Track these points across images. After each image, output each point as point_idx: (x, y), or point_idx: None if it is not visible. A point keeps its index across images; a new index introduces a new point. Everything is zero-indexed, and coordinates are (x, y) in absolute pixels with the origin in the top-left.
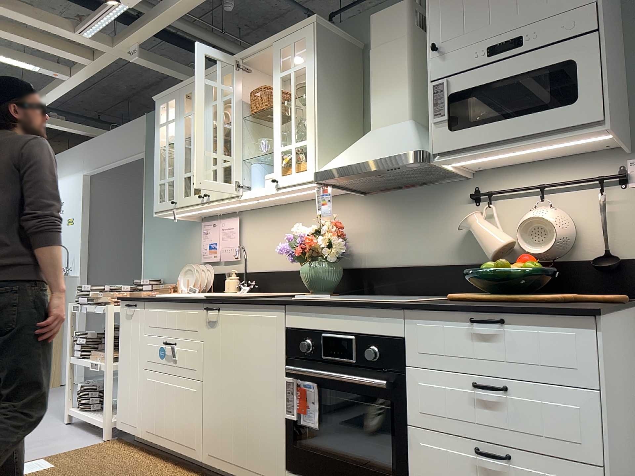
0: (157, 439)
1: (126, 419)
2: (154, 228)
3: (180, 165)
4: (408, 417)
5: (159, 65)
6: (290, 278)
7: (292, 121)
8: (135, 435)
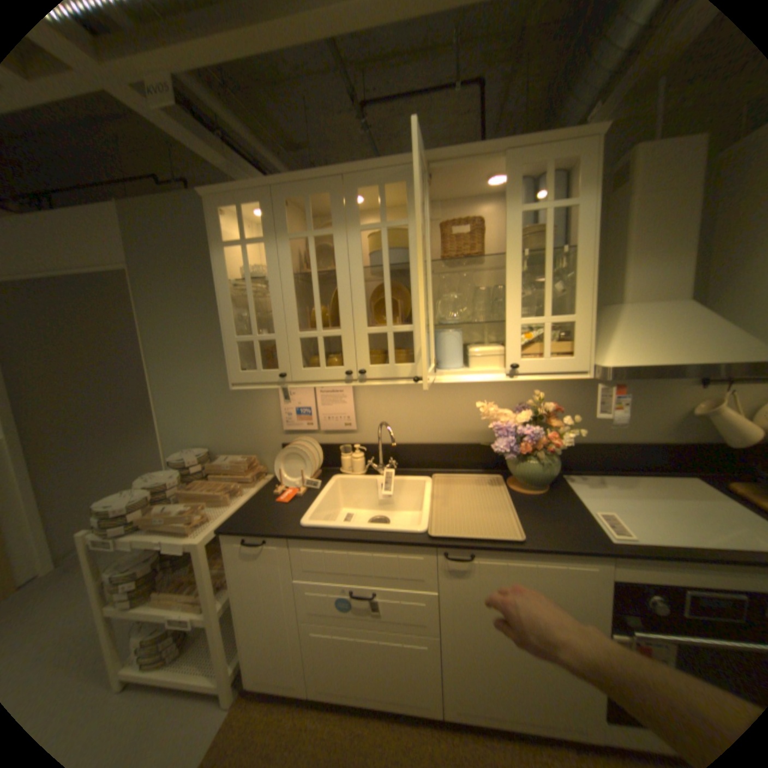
0: (344, 701)
1: (268, 681)
2: (173, 380)
3: (288, 318)
4: None
5: (179, 124)
6: (445, 453)
7: (548, 285)
8: (292, 697)
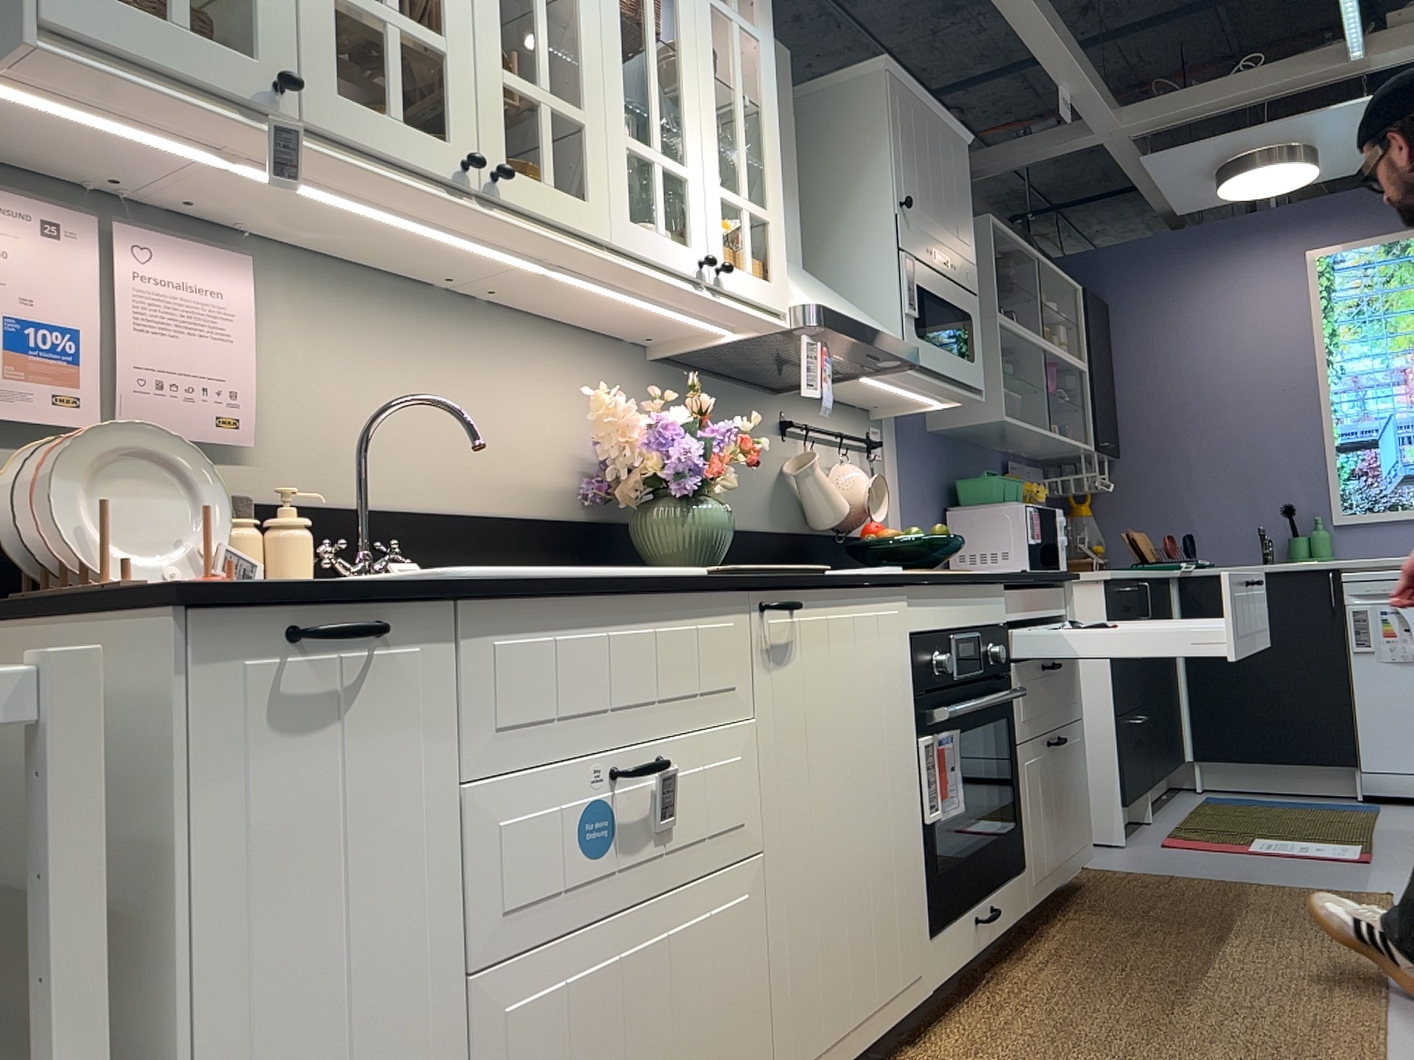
0: None
1: None
2: None
3: None
4: (1017, 732)
5: None
6: (487, 539)
7: (743, 145)
8: None
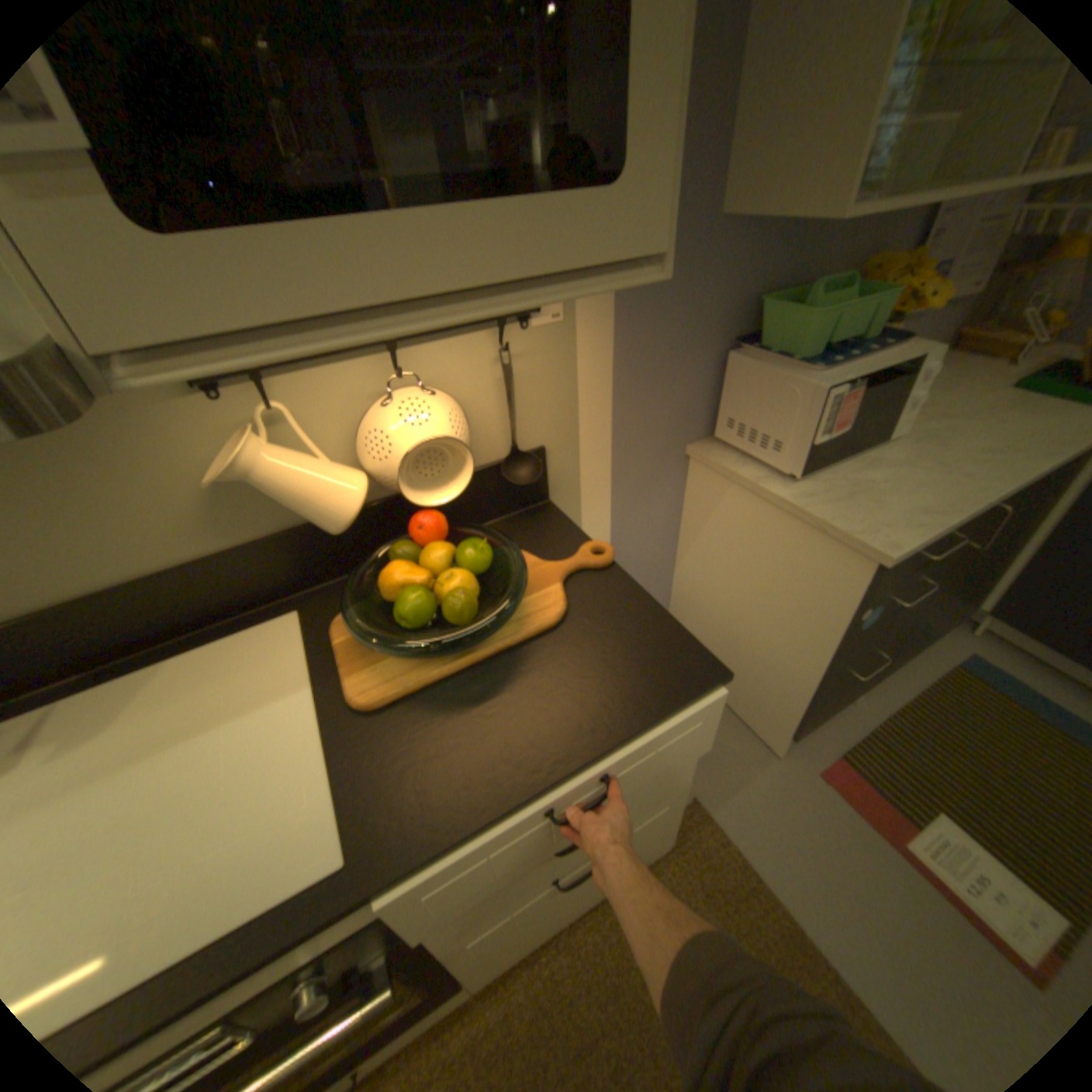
0: None
1: None
2: None
3: None
4: (432, 953)
5: None
6: None
7: None
8: None
